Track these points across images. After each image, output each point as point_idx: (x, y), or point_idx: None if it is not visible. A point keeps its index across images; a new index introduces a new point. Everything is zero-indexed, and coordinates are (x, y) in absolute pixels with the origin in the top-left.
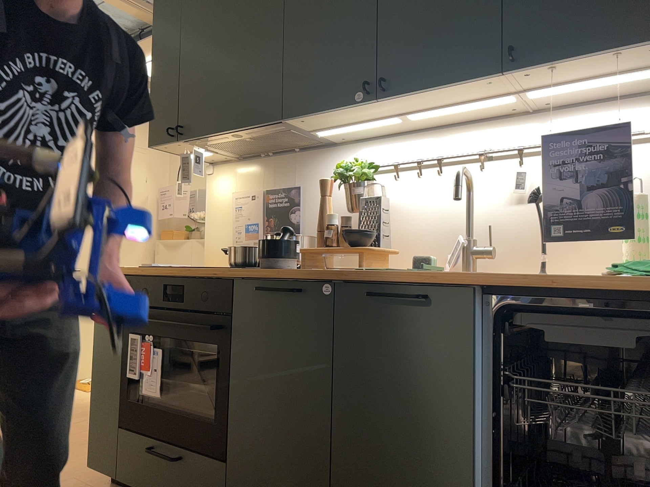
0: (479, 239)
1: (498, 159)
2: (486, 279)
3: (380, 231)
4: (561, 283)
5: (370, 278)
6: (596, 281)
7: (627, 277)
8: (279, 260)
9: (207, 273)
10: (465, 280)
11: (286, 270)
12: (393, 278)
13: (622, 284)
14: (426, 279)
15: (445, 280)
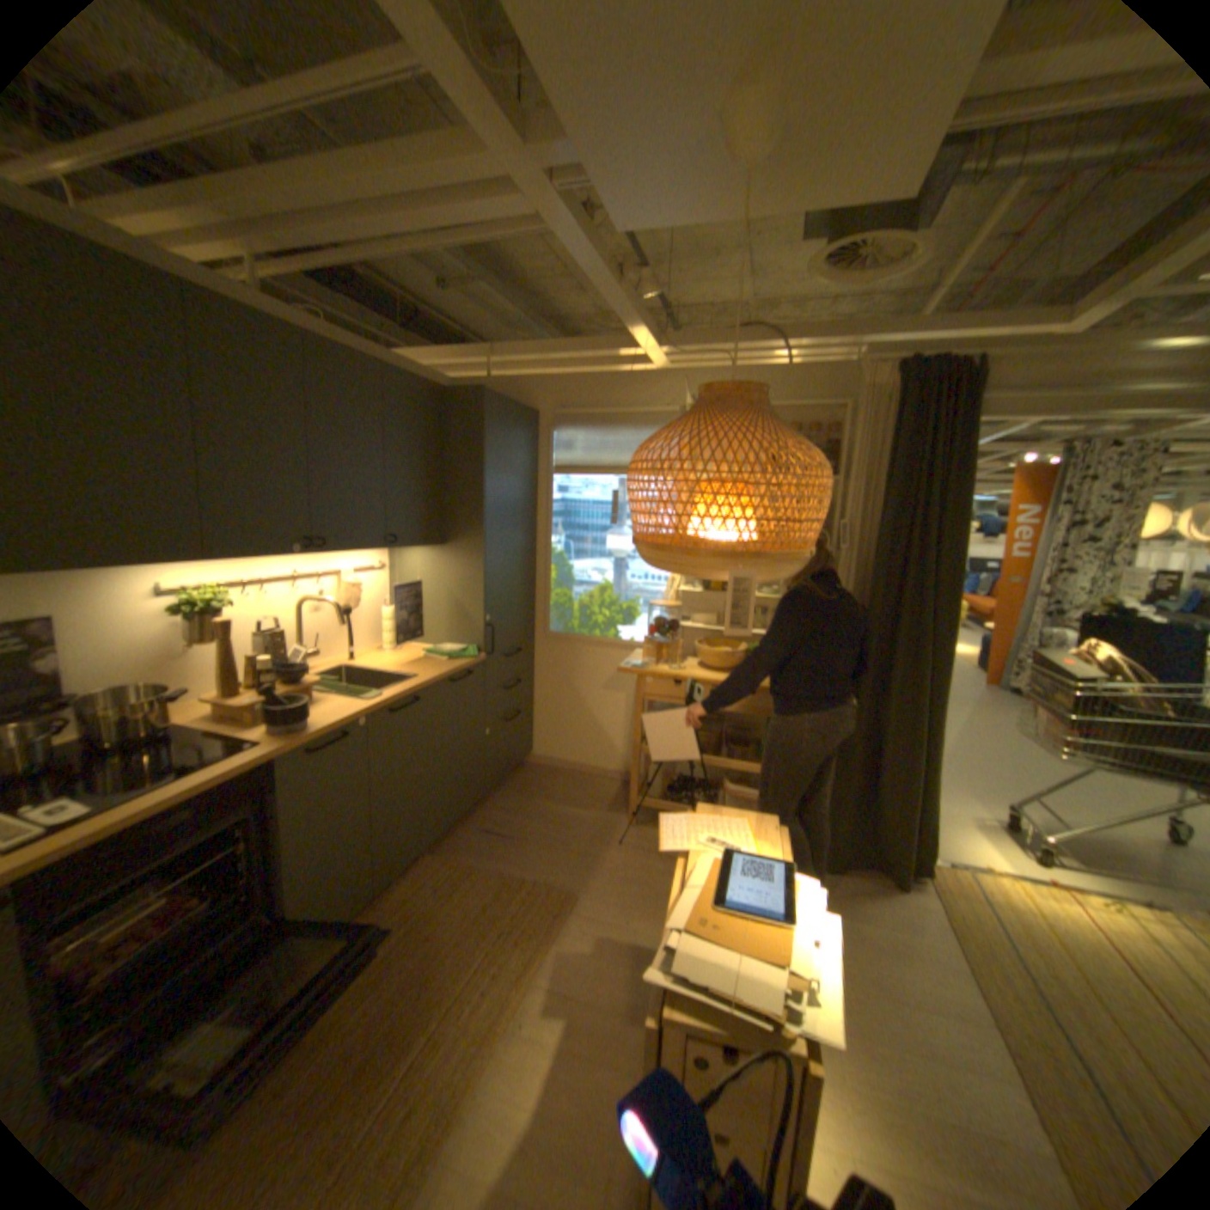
0: (301, 646)
1: (291, 578)
2: (437, 680)
3: (277, 663)
4: (455, 672)
5: (390, 702)
6: (457, 667)
7: (456, 661)
8: (301, 720)
9: (226, 774)
10: (429, 684)
11: (307, 726)
12: (395, 697)
13: (464, 665)
14: (414, 690)
15: (422, 687)
